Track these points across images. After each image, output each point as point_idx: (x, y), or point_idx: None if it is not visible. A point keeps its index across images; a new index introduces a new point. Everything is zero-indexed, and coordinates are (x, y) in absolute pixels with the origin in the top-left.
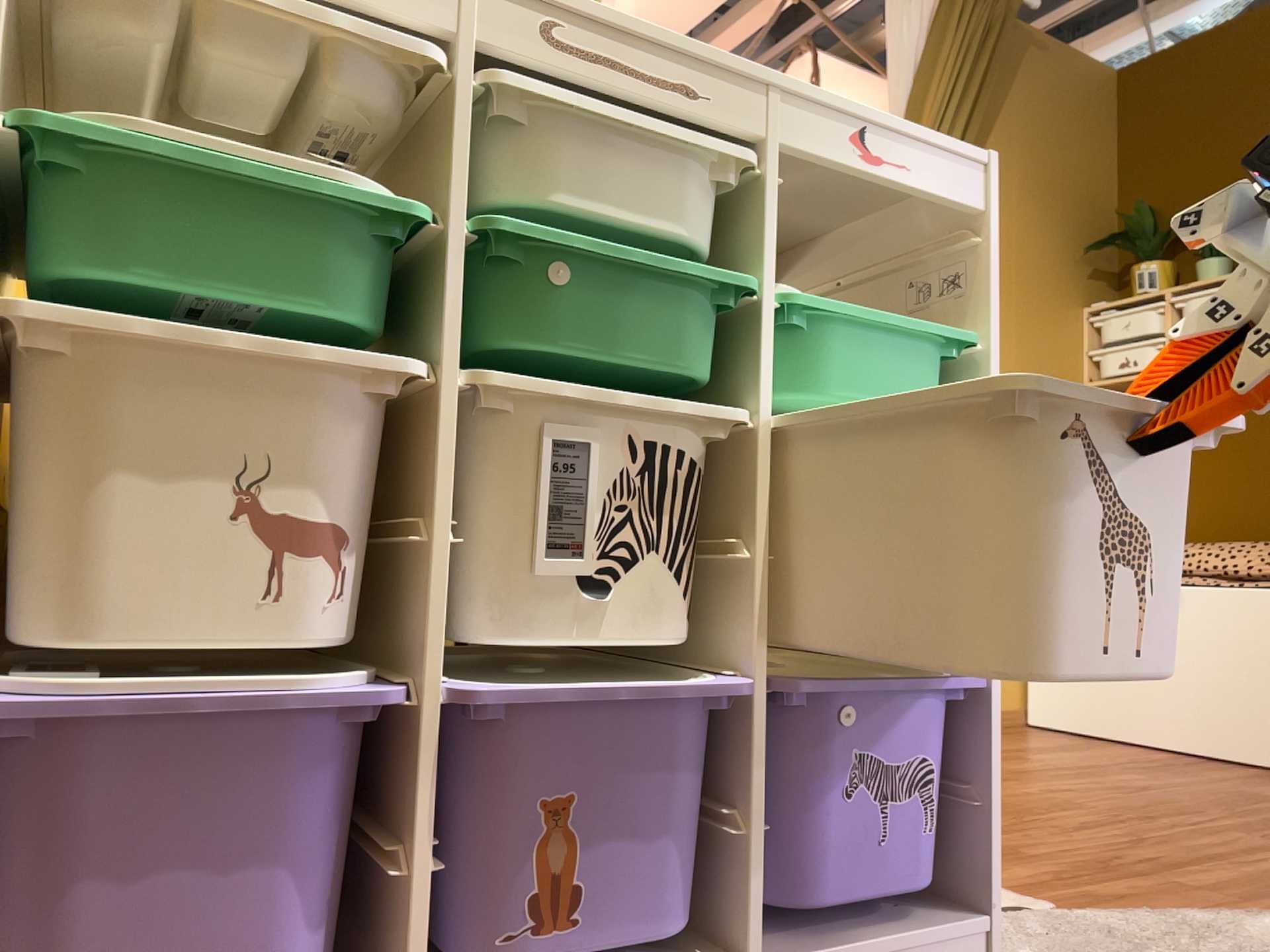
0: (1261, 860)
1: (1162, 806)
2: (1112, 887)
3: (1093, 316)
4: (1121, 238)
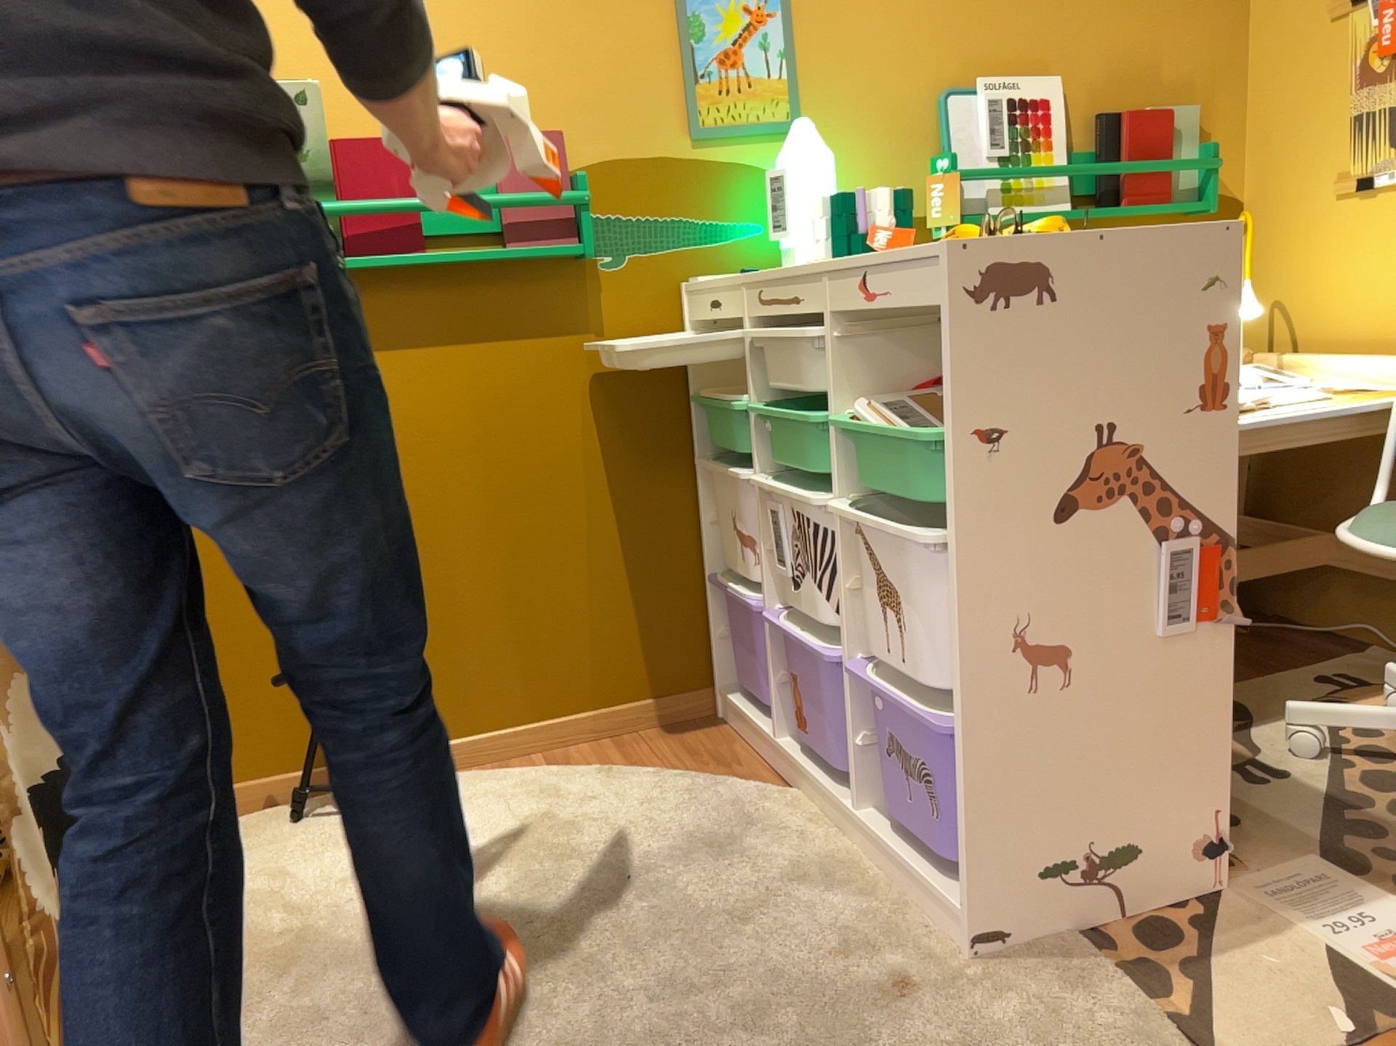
0: None
1: None
2: None
3: None
4: None
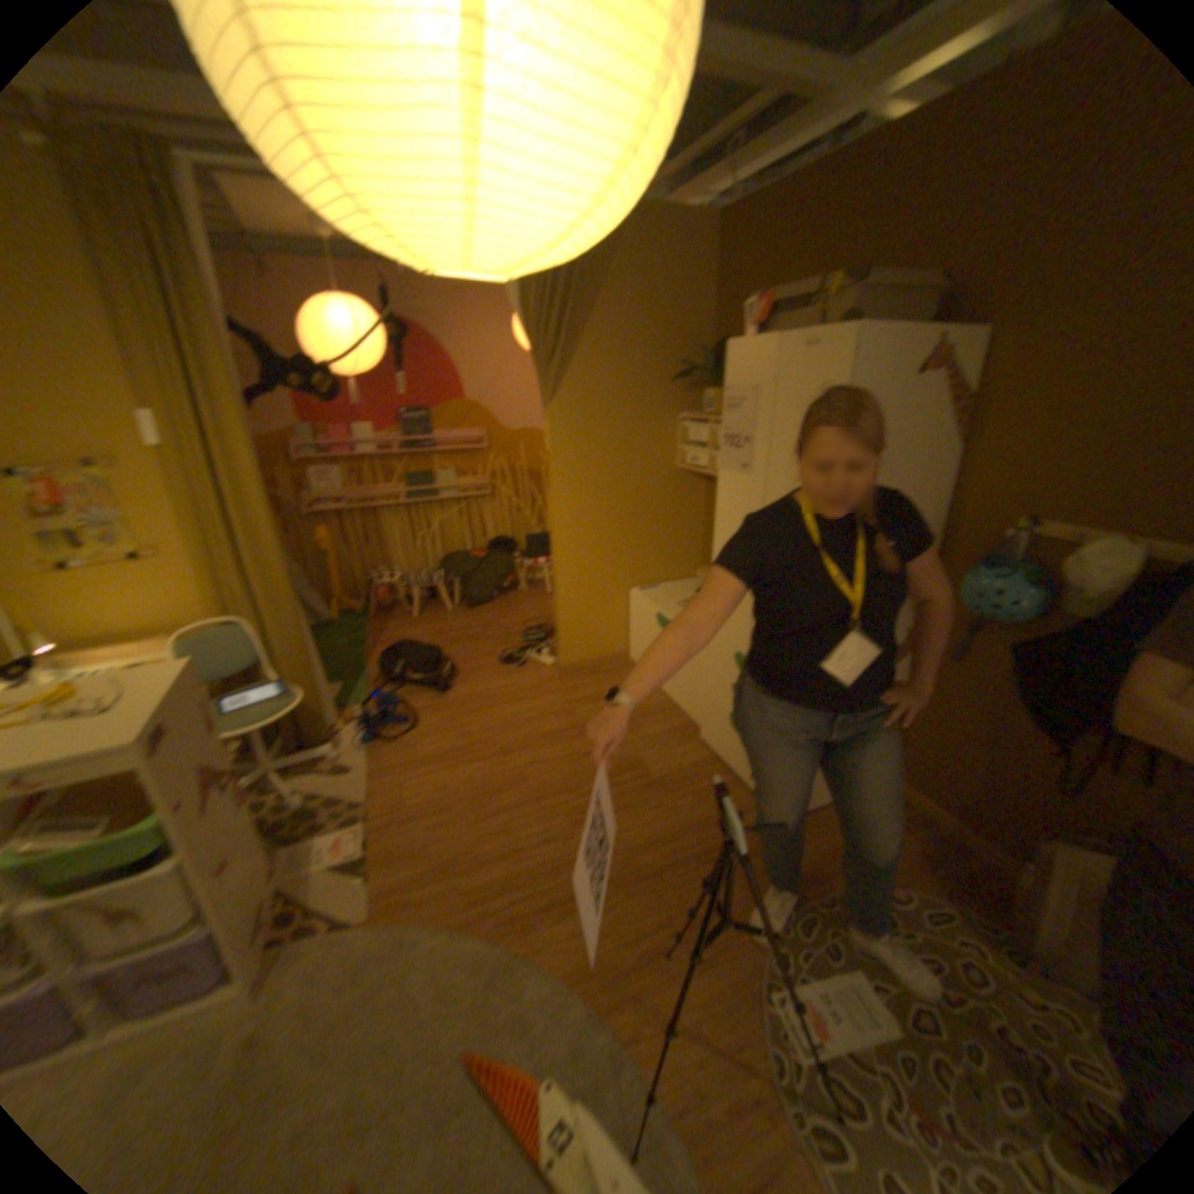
0: (527, 867)
1: (561, 791)
2: (414, 905)
3: (684, 424)
4: (699, 370)
